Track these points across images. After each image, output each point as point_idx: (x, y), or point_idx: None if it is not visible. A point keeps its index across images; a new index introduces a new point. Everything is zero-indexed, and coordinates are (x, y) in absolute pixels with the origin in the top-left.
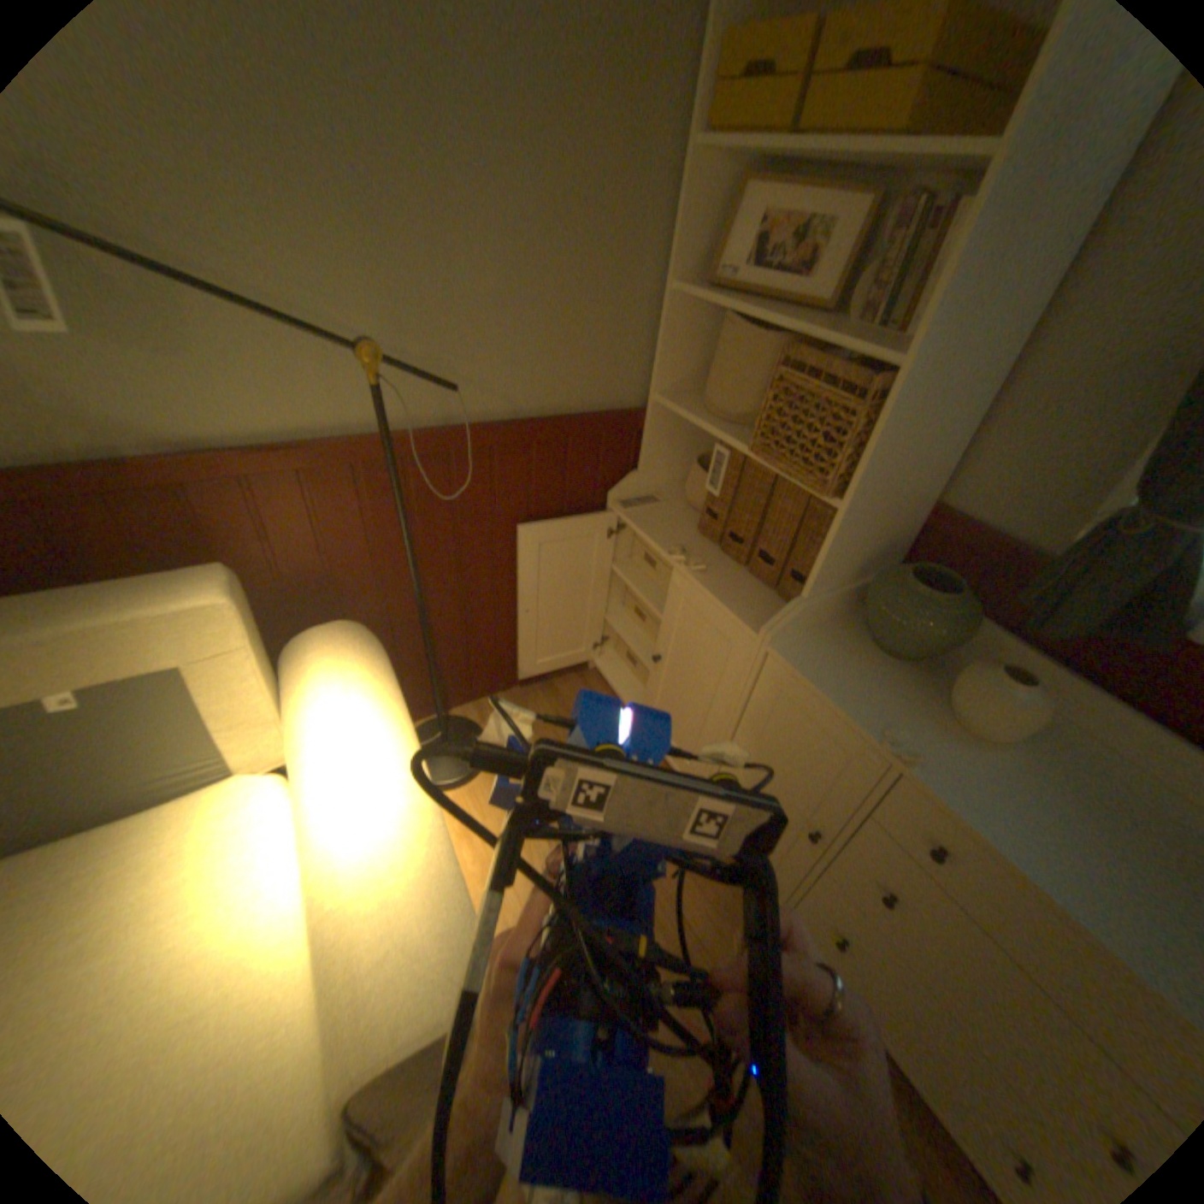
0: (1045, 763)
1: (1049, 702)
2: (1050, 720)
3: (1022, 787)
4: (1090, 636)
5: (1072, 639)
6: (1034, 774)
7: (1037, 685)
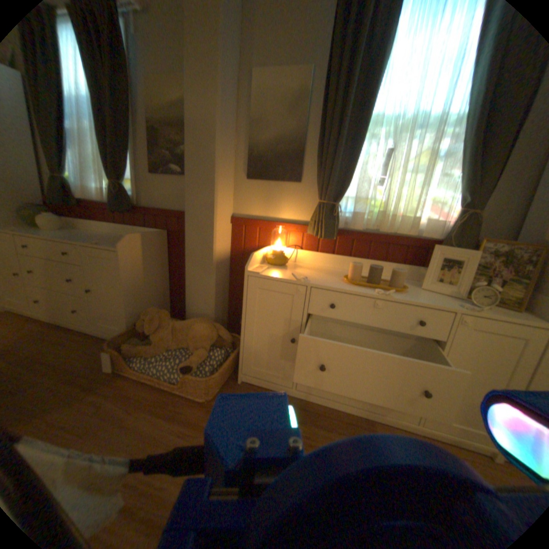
0: (61, 231)
1: (52, 216)
2: (54, 220)
3: (48, 232)
4: (55, 201)
5: (55, 205)
6: (54, 231)
7: (49, 214)
